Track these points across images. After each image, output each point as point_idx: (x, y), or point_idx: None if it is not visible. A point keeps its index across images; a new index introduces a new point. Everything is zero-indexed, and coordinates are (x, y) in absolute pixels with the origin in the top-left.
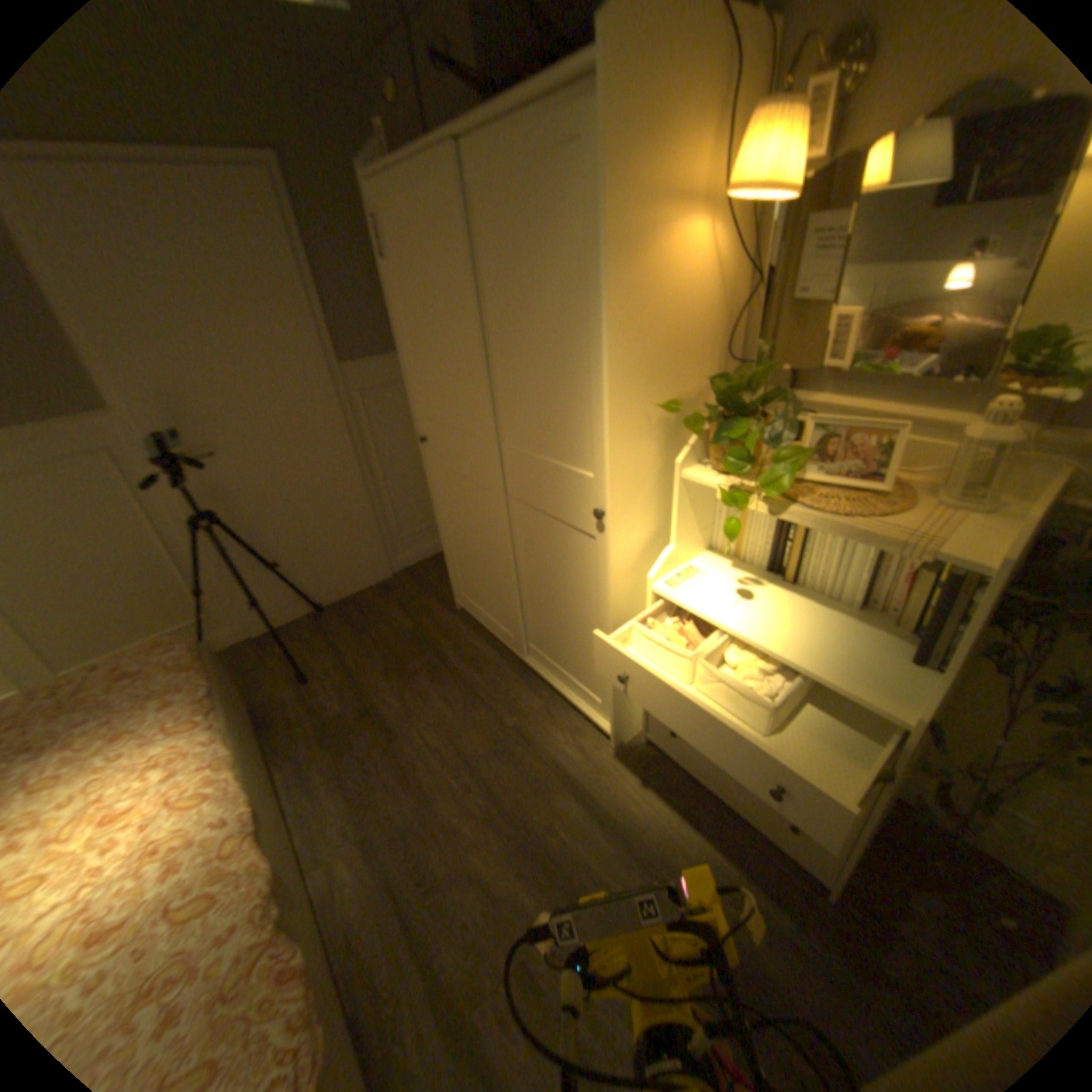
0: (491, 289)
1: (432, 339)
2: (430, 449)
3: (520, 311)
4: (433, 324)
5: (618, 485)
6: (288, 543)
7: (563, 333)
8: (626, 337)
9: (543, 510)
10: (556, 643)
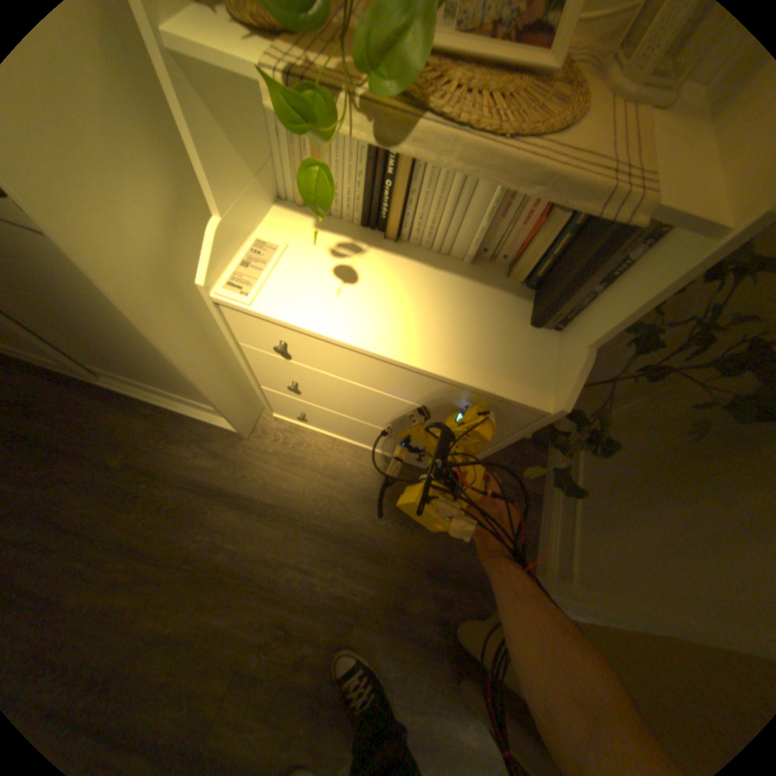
0: None
1: None
2: None
3: None
4: None
5: None
6: None
7: None
8: None
9: None
10: (123, 367)
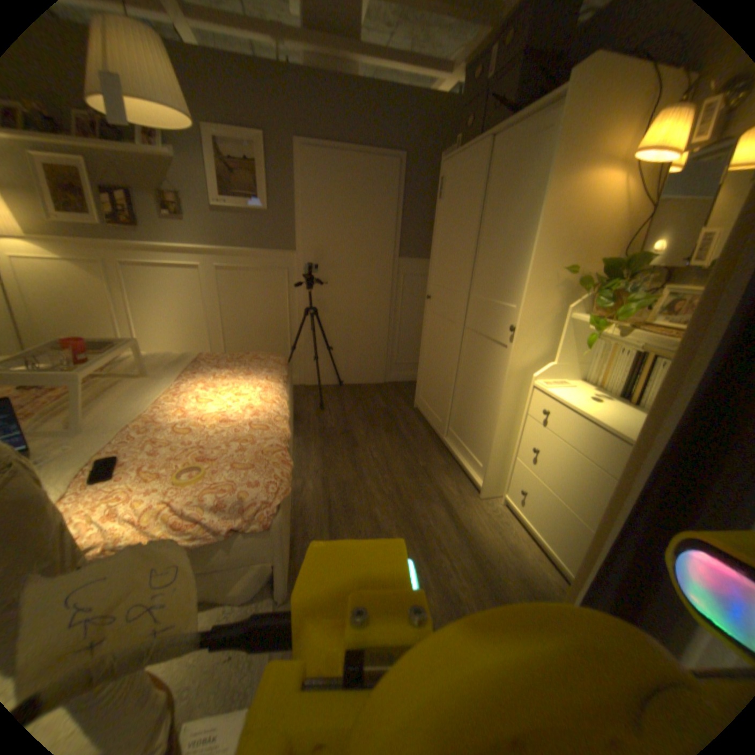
0: (491, 208)
1: (453, 239)
2: (431, 303)
3: (502, 218)
4: (455, 230)
5: (529, 311)
6: (341, 342)
7: (521, 226)
8: (554, 225)
9: (483, 334)
10: (466, 426)
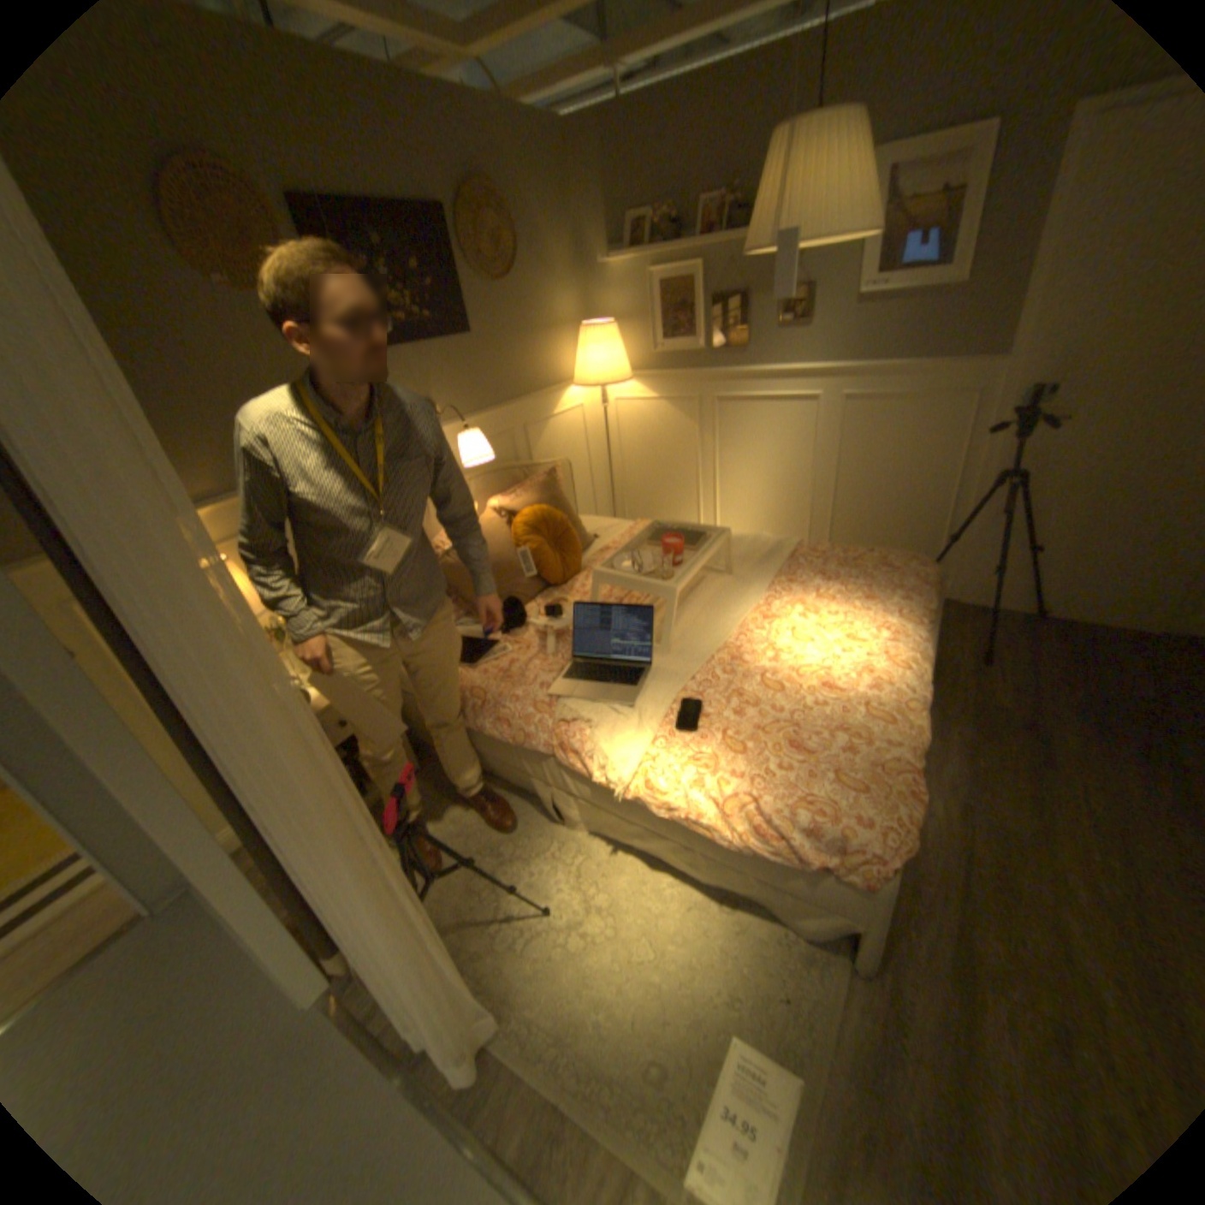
0: None
1: None
2: None
3: None
4: None
5: None
6: (1071, 537)
7: None
8: None
9: None
10: None
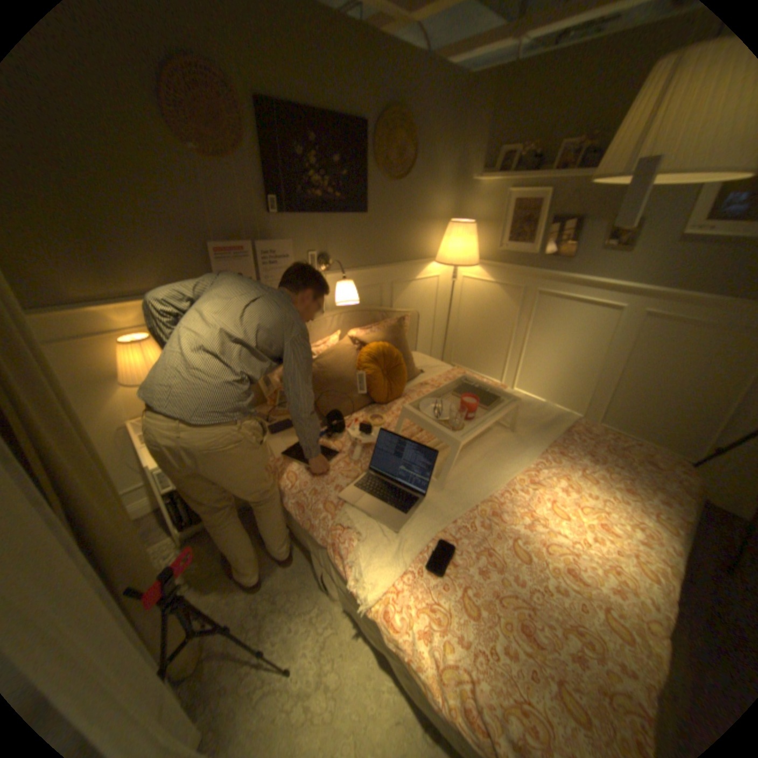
0: None
1: None
2: None
3: None
4: None
5: None
6: None
7: None
8: None
9: None
10: None
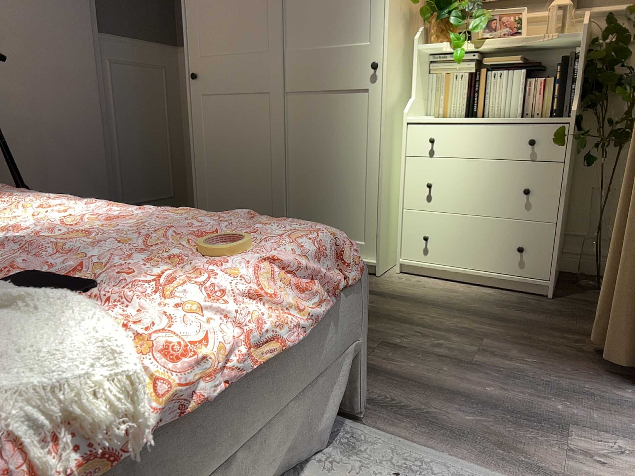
0: None
1: None
2: (203, 84)
3: None
4: None
5: (389, 42)
6: (36, 178)
7: None
8: None
9: (322, 90)
10: (322, 213)
